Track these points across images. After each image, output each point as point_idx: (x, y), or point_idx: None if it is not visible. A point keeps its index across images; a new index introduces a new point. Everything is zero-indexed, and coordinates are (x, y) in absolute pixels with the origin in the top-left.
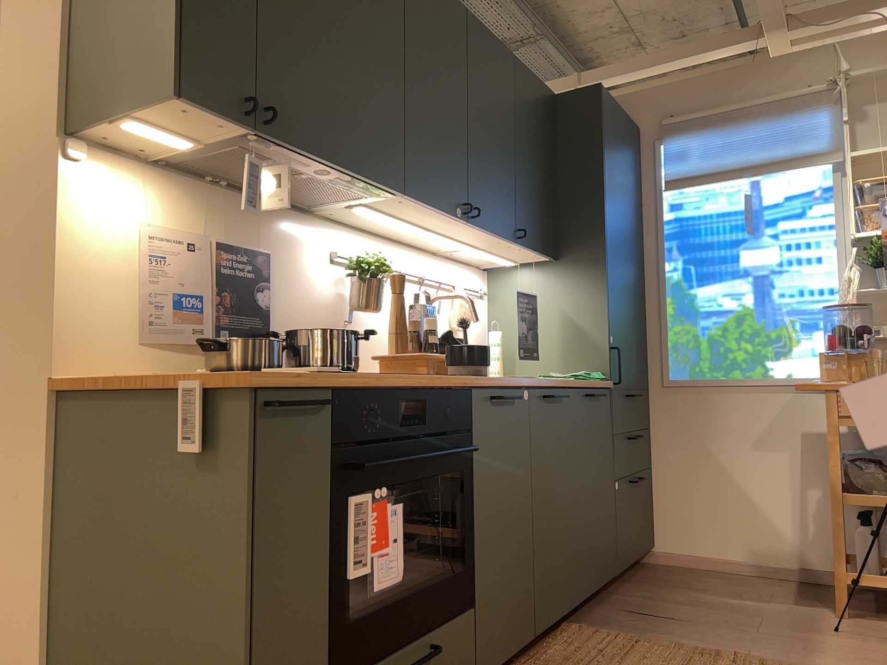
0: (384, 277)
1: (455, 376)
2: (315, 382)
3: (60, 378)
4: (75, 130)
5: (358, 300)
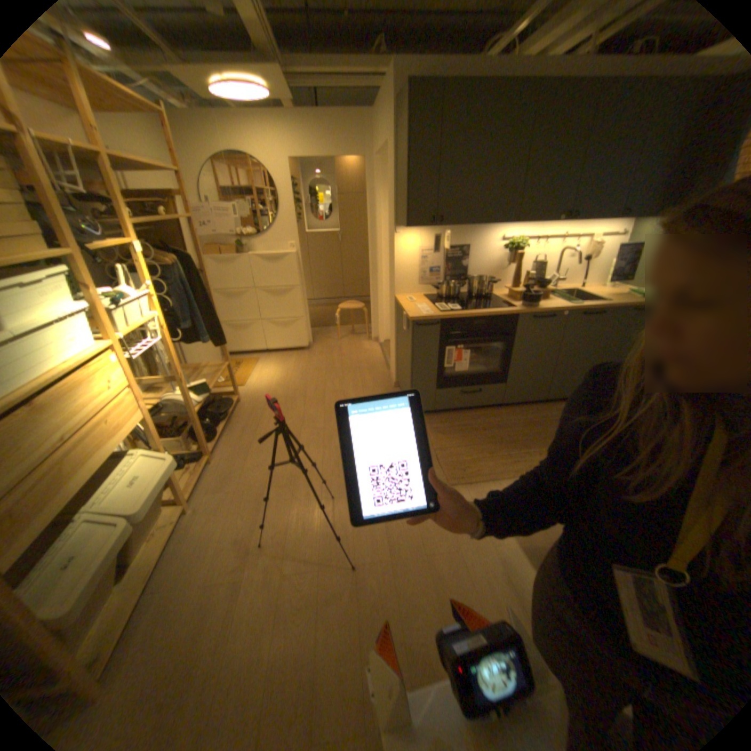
0: (525, 247)
1: (512, 308)
2: (432, 318)
3: (395, 296)
4: (396, 225)
5: (508, 259)
